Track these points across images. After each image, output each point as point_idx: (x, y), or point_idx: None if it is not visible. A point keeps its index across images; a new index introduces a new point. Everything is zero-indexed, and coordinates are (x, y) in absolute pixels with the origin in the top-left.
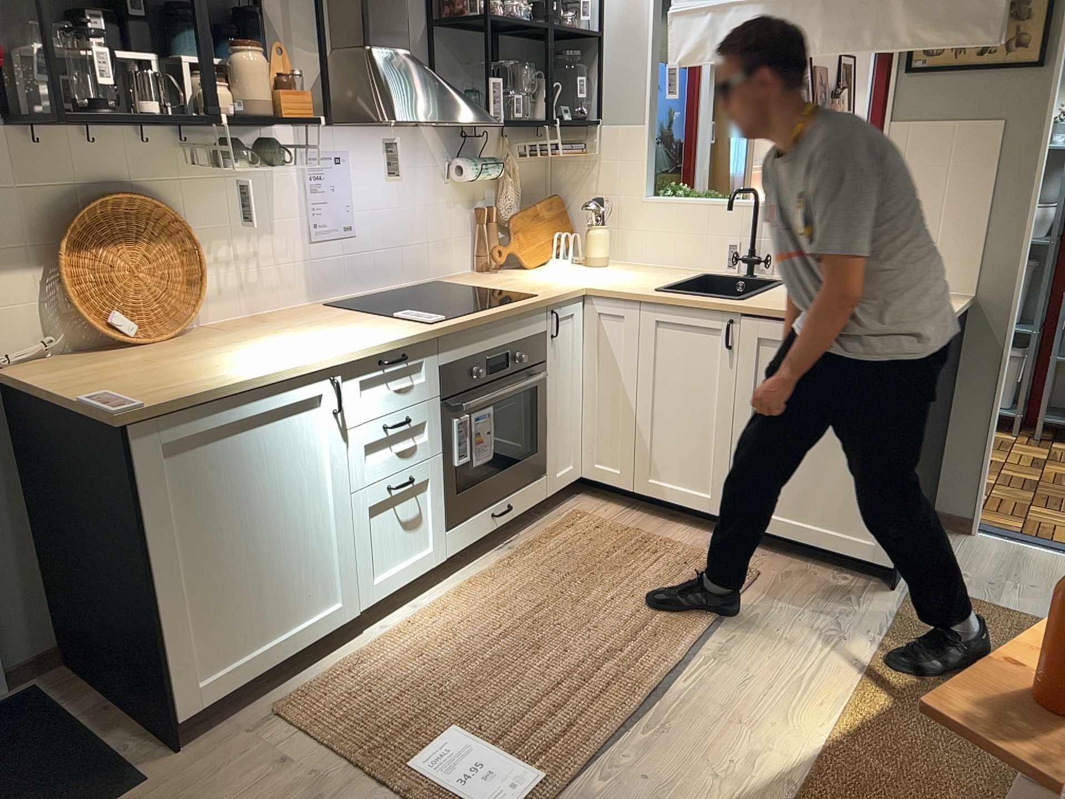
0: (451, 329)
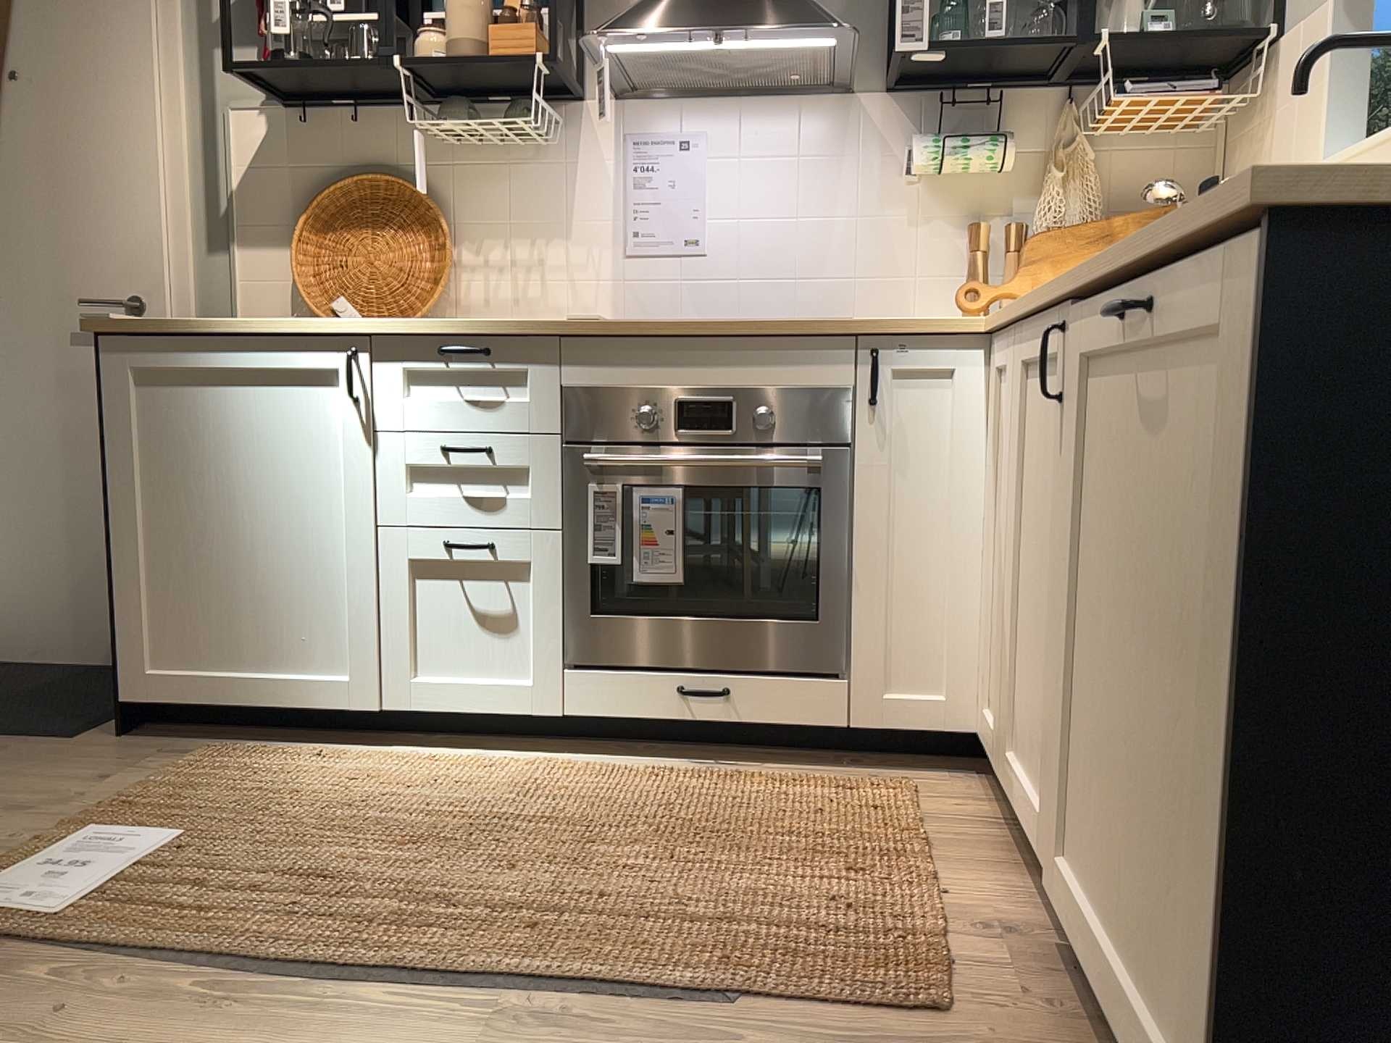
0: (582, 328)
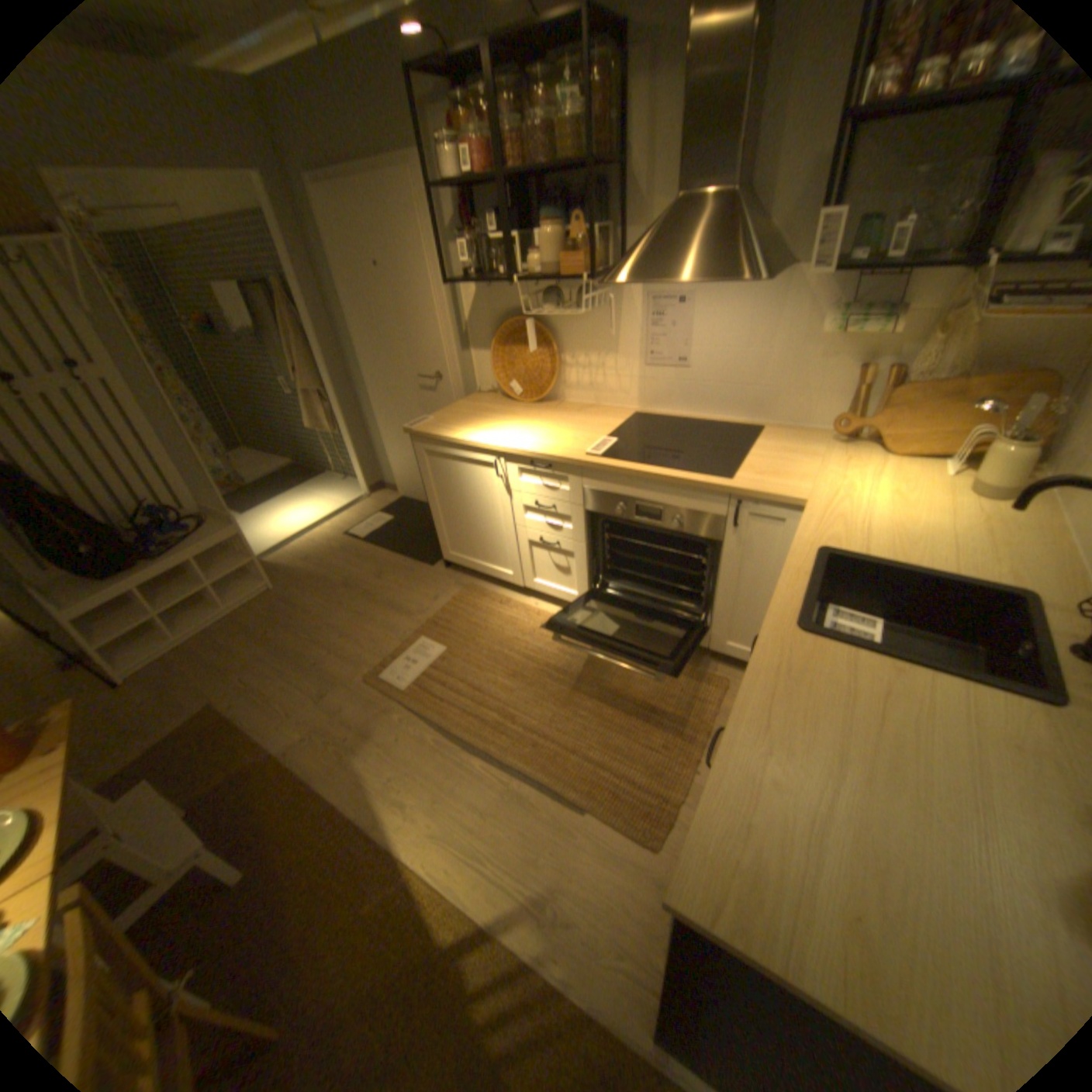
0: (589, 466)
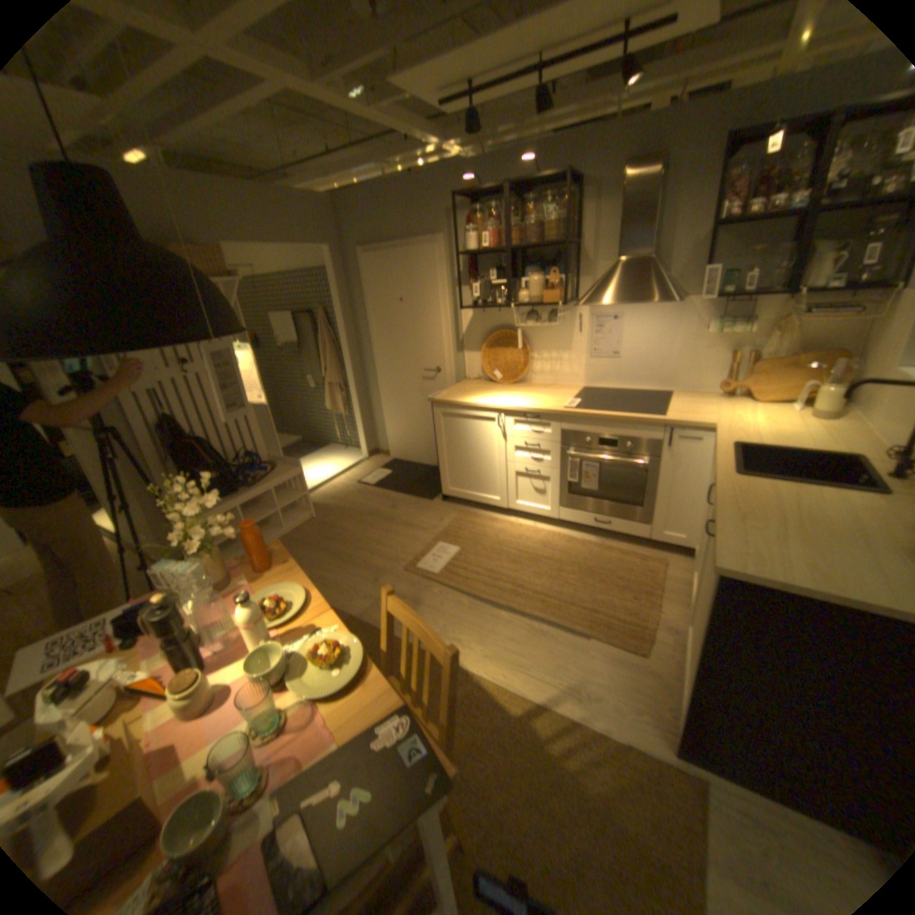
0: (568, 414)
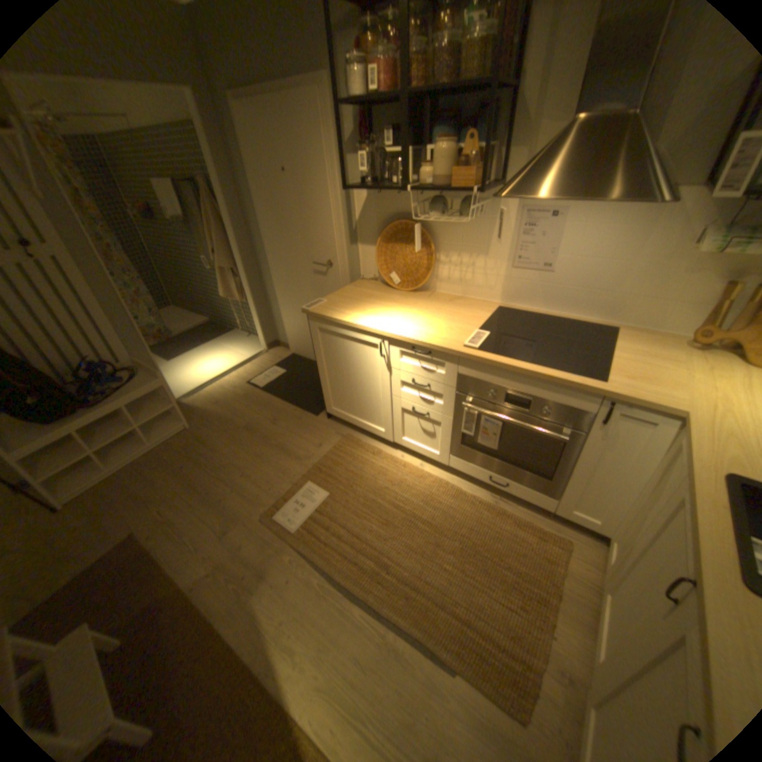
0: (468, 356)
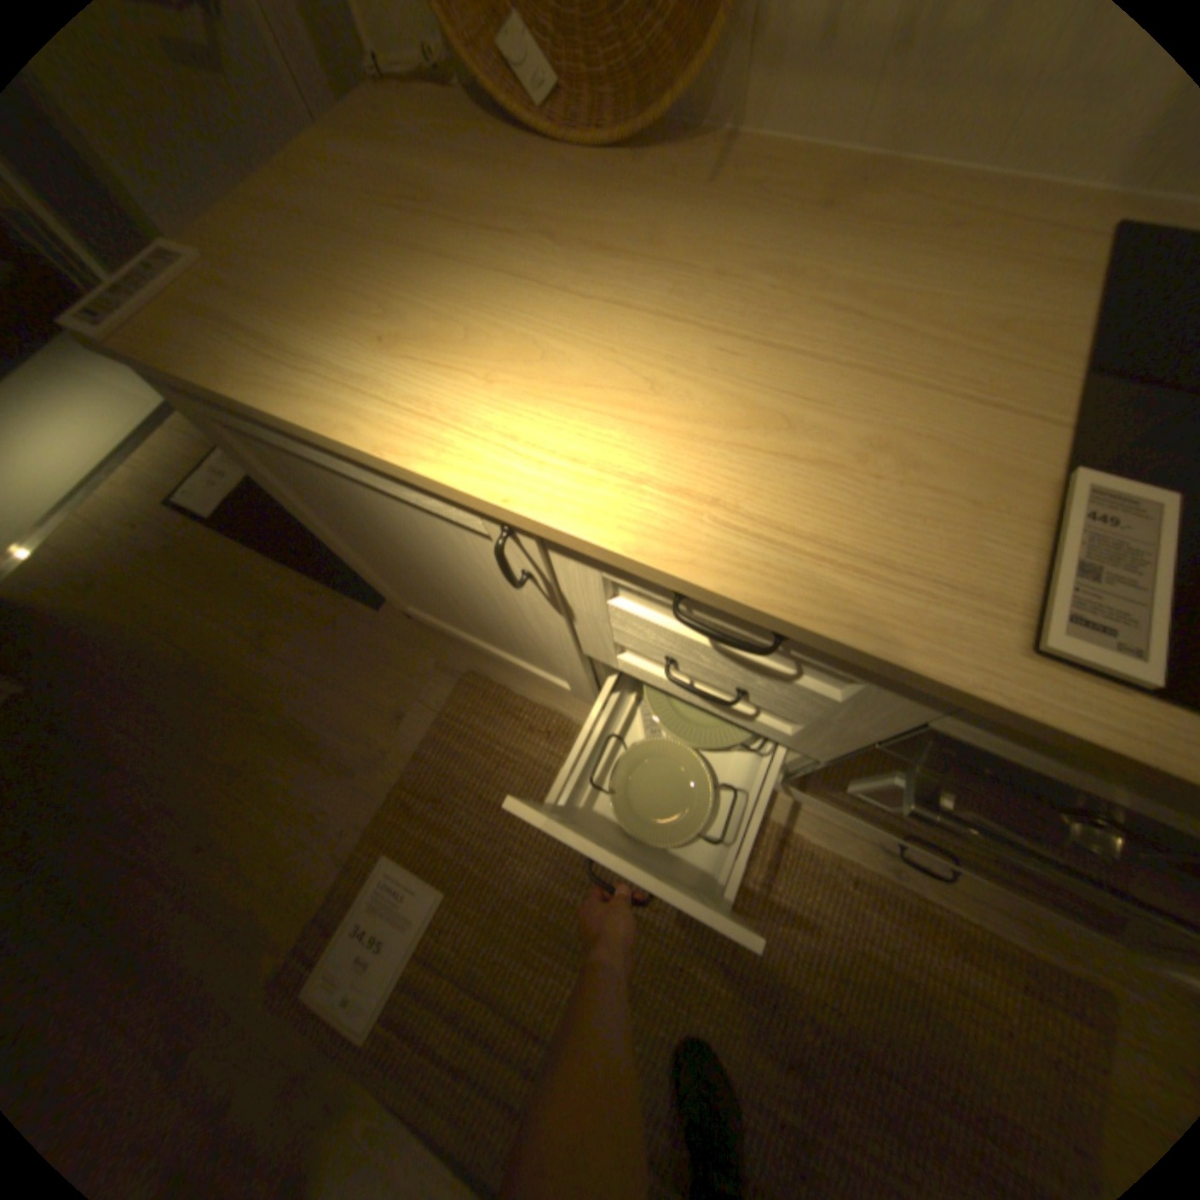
0: (1089, 745)
